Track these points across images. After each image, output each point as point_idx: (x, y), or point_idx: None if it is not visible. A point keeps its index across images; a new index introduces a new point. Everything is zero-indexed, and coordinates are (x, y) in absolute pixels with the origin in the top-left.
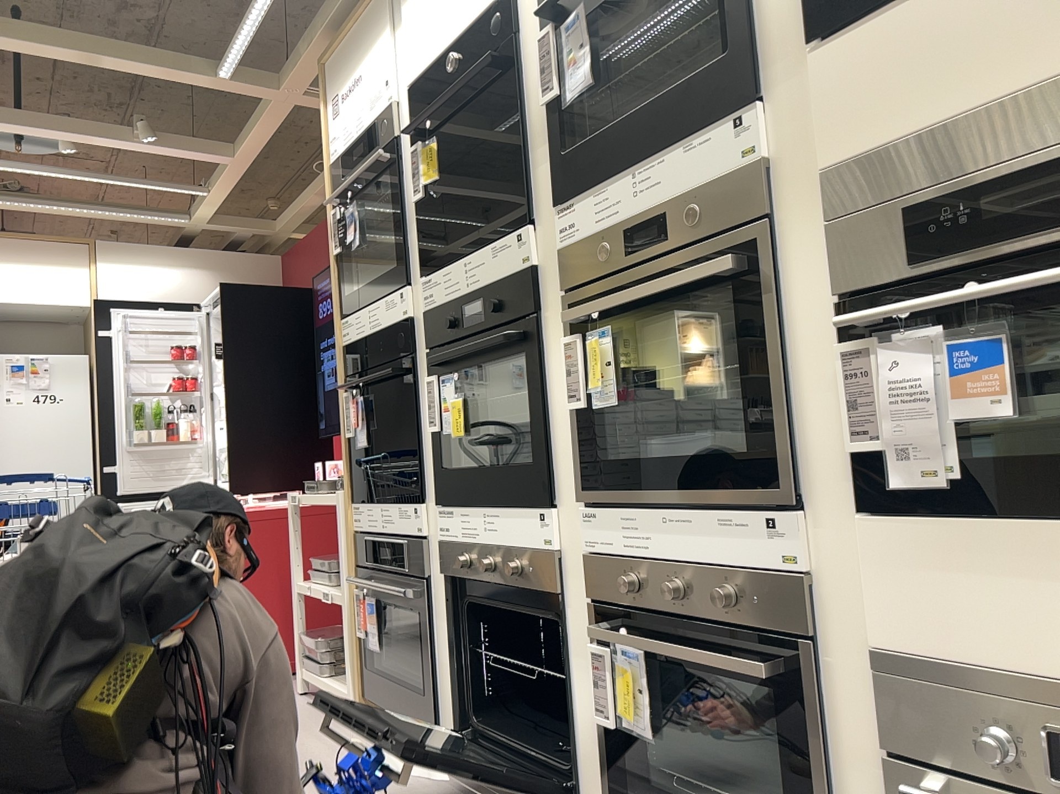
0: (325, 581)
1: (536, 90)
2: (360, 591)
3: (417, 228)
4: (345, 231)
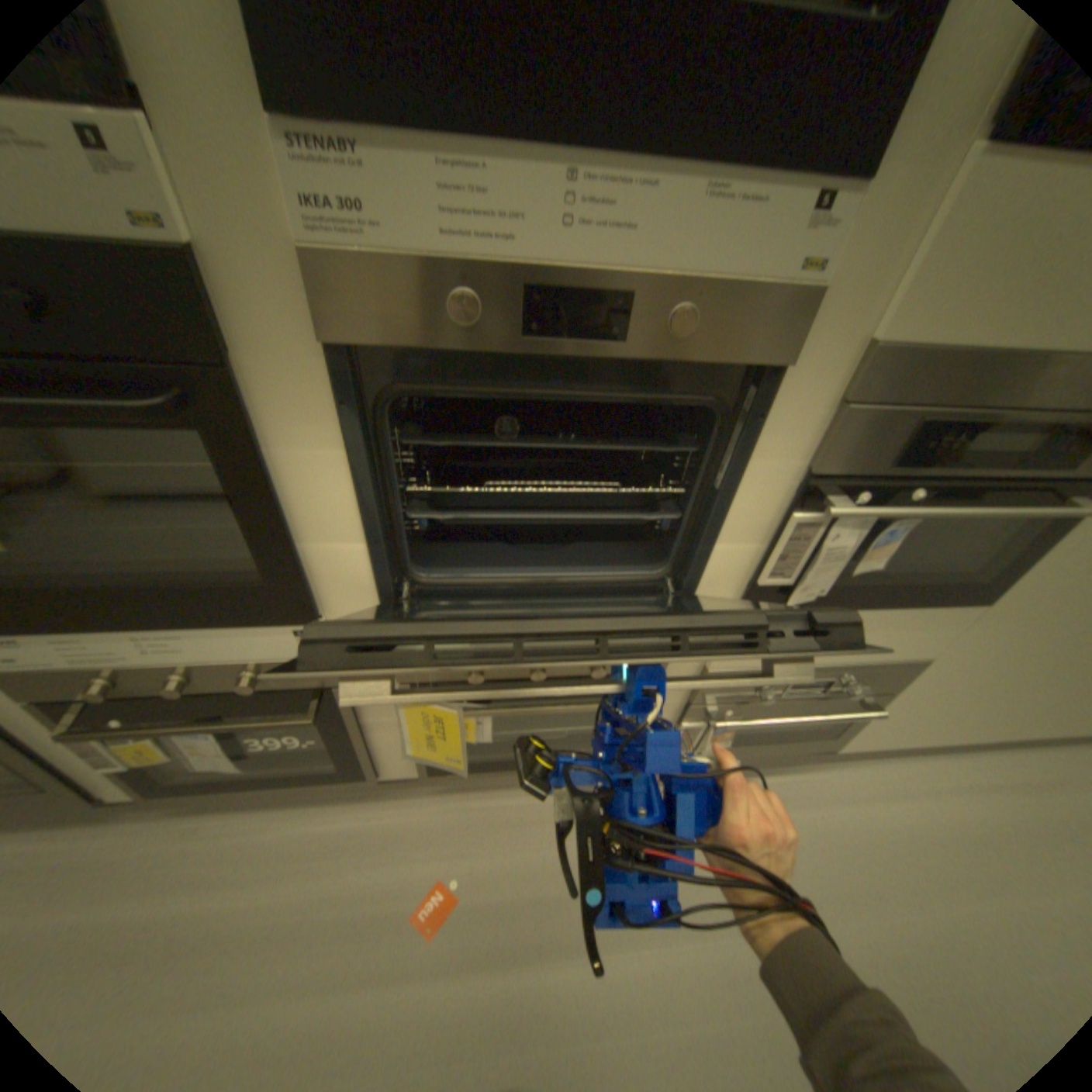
0: None
1: None
2: None
3: None
4: None
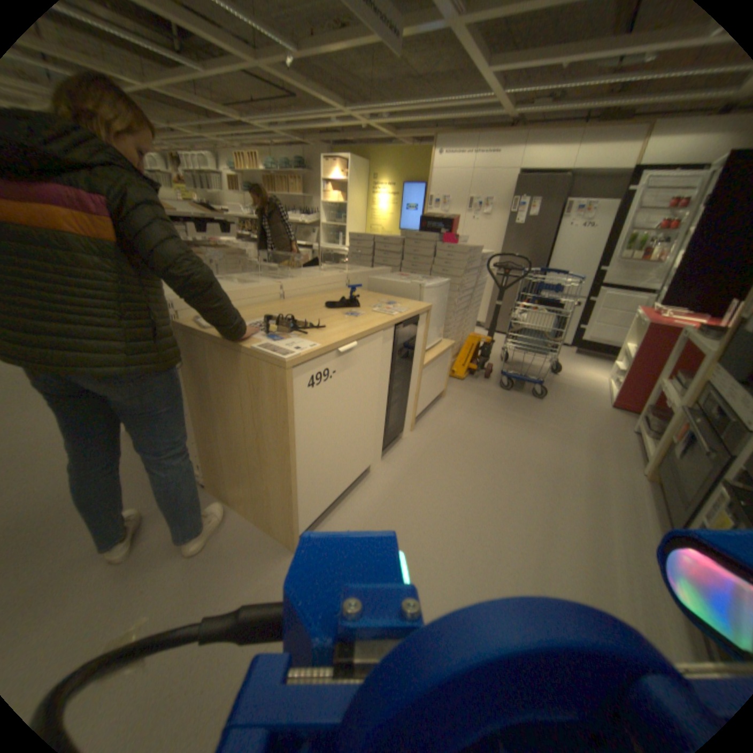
0: (681, 389)
1: None
2: (690, 419)
3: None
4: None
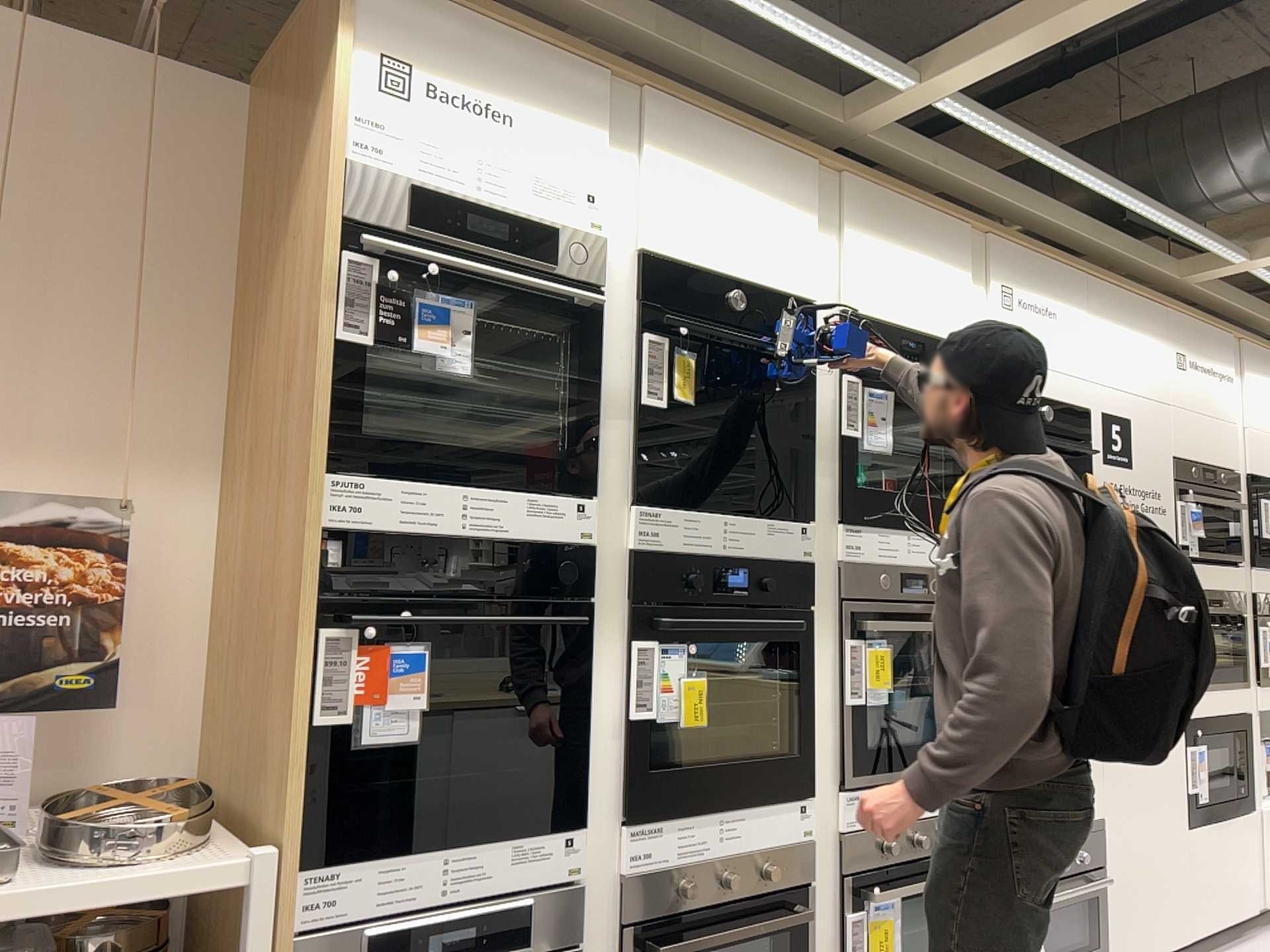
0: None
1: (826, 410)
2: None
3: (639, 436)
4: (406, 321)
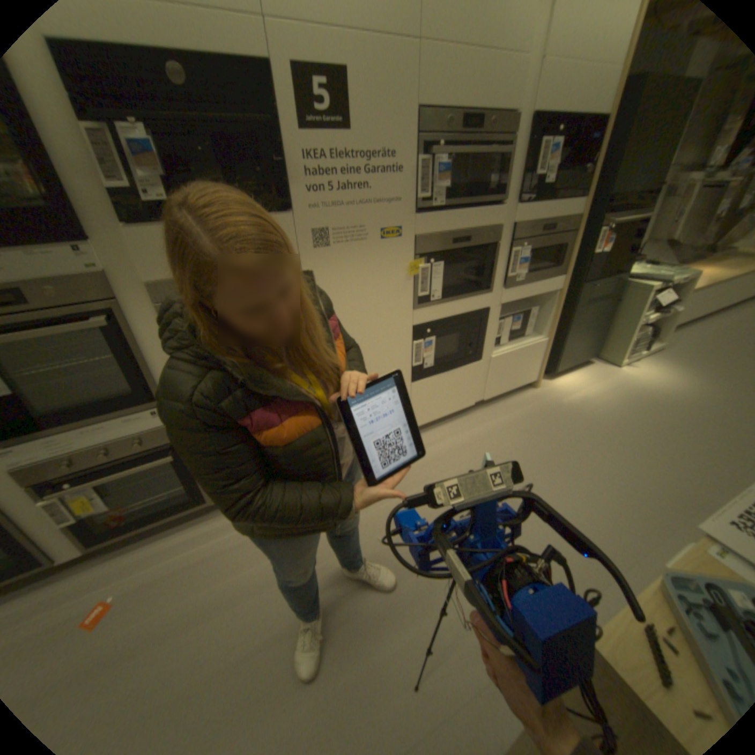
0: None
1: None
2: None
3: None
4: None
